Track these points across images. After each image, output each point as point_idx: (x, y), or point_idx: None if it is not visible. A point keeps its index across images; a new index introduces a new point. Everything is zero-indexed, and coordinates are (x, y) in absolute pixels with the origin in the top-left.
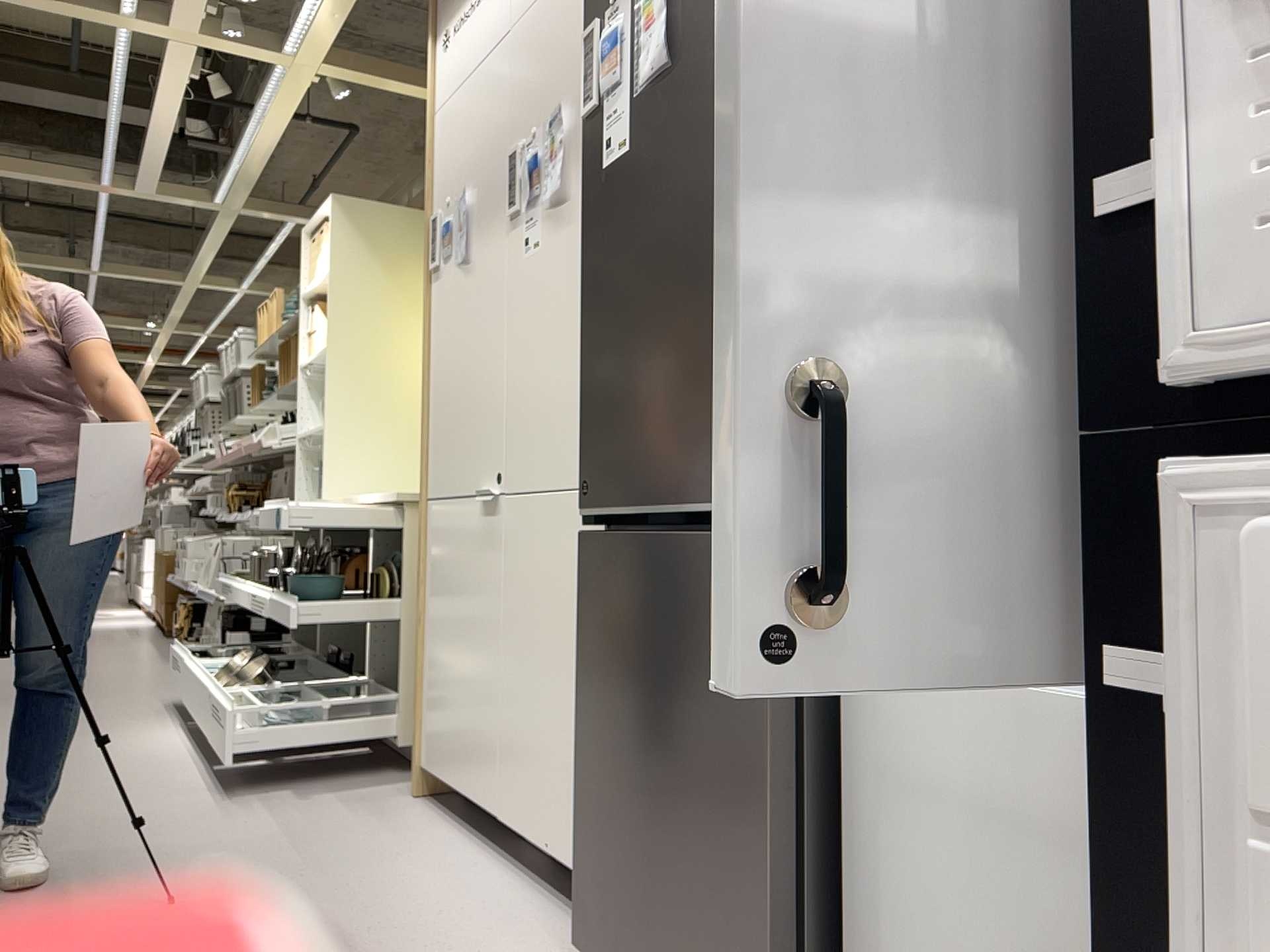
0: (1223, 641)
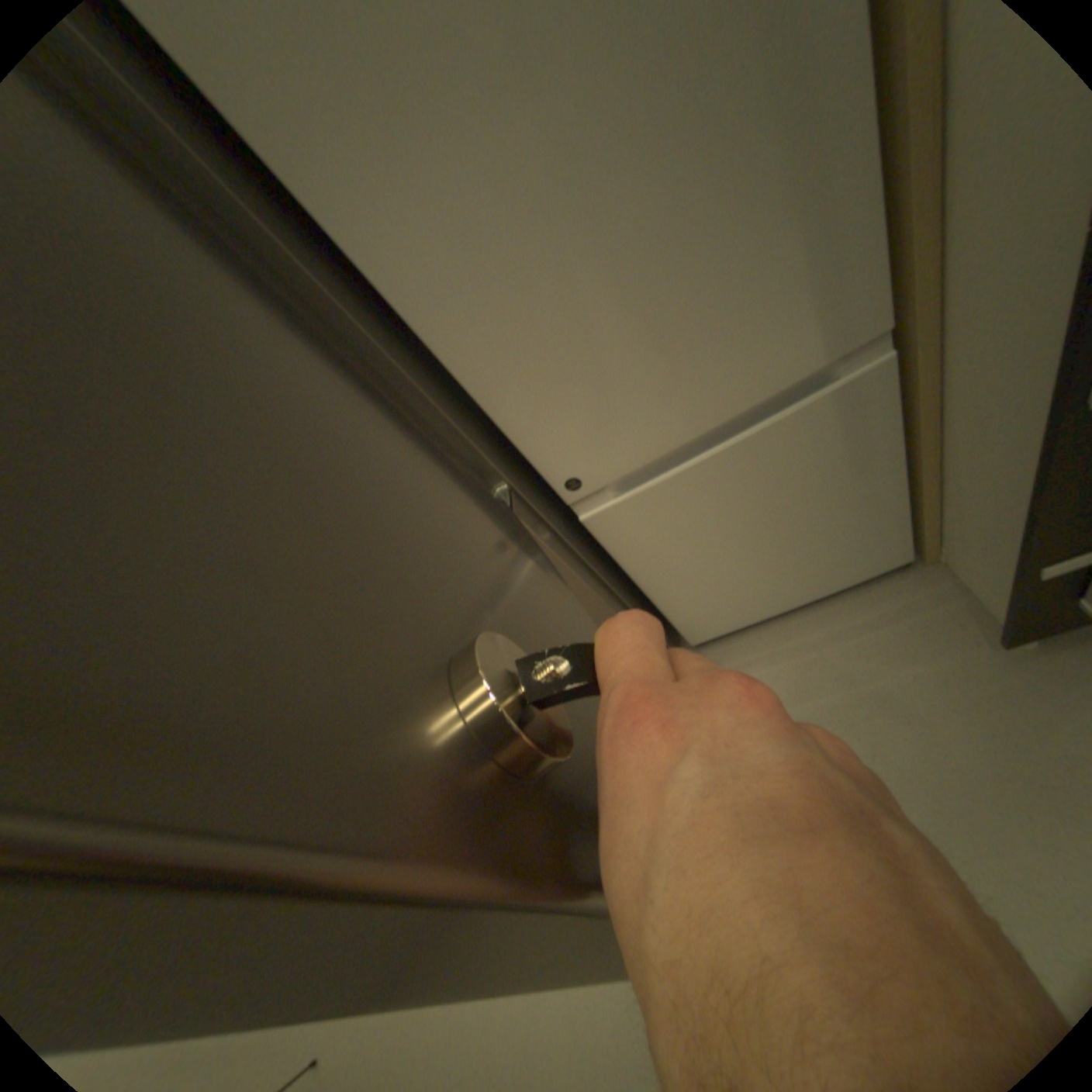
0: None
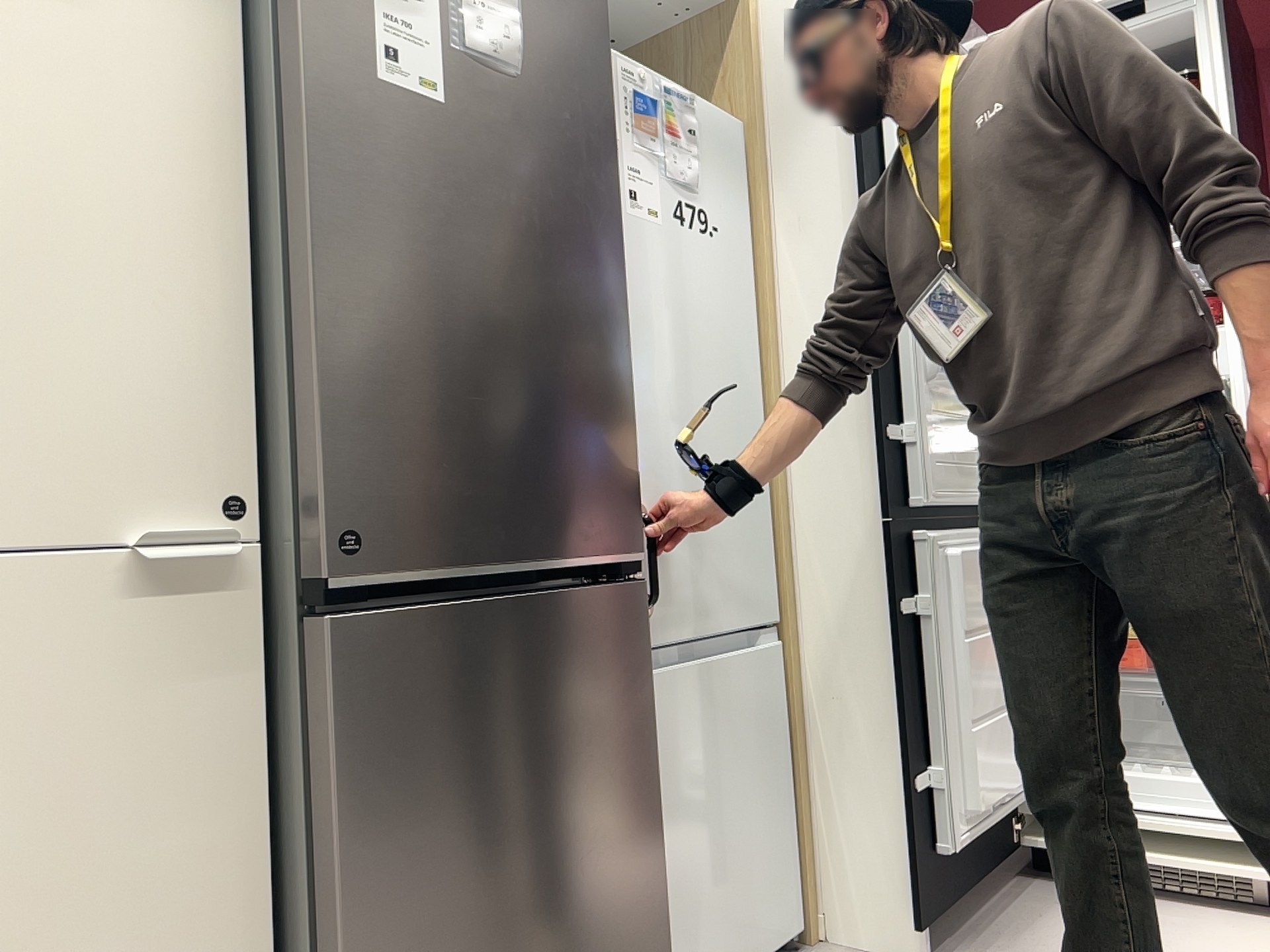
0: (936, 581)
